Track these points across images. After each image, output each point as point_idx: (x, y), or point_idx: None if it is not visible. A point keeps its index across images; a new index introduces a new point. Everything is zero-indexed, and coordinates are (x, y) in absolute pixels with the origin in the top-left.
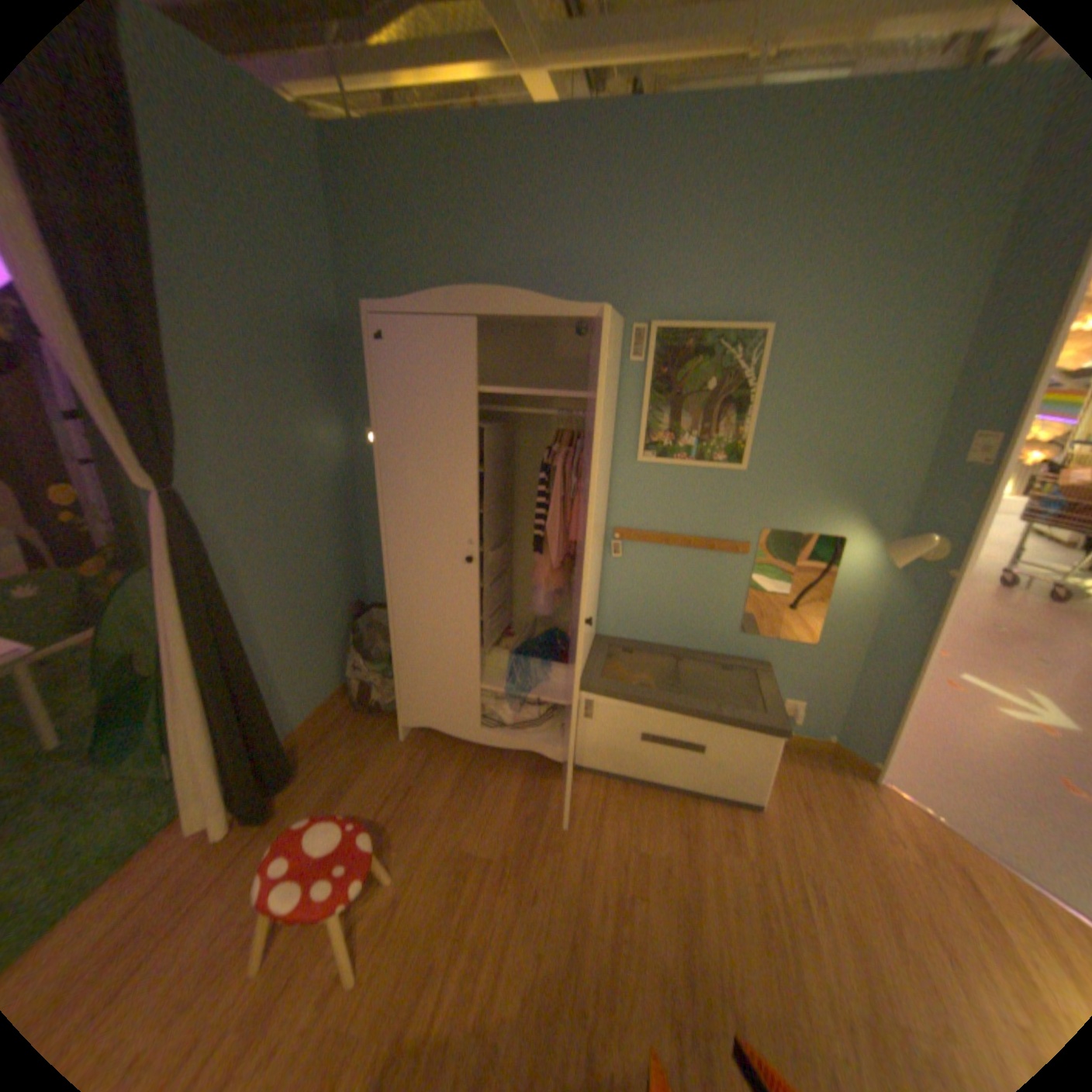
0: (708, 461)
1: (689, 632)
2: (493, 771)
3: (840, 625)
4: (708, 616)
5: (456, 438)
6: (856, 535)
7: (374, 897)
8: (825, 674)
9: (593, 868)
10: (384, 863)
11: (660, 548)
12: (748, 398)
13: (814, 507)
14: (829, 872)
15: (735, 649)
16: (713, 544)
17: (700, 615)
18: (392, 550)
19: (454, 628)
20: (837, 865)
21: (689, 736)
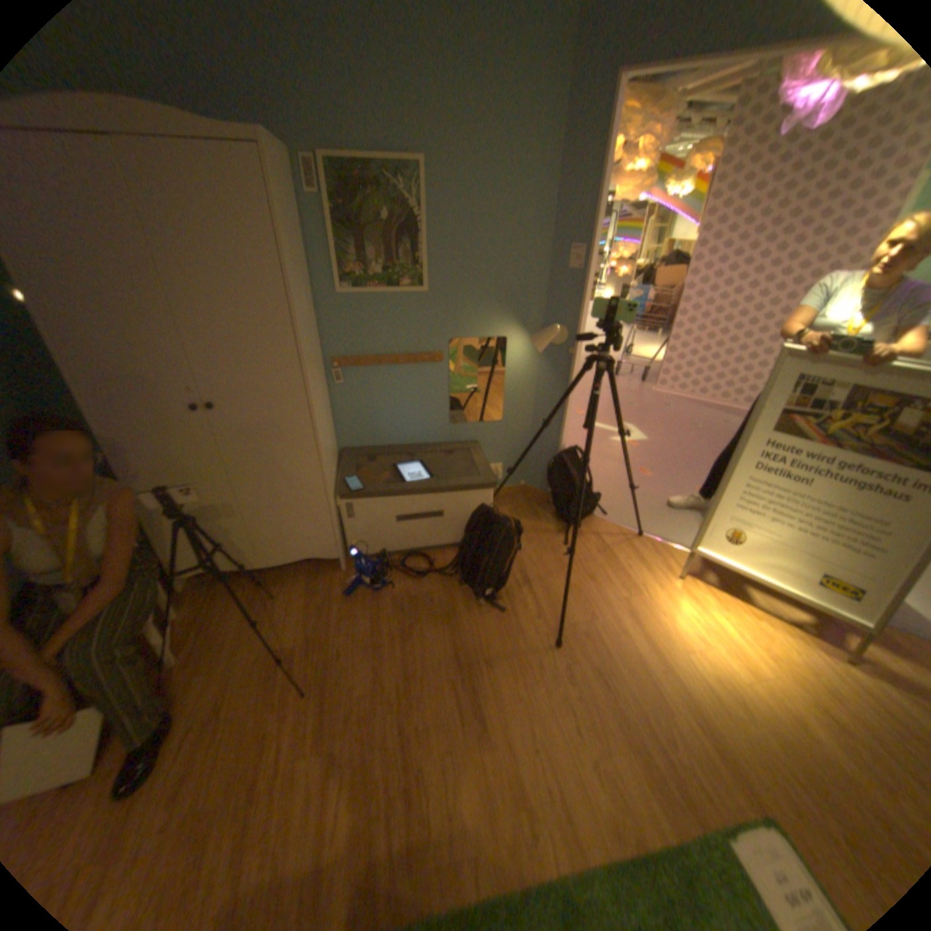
0: (396, 288)
1: (413, 434)
2: (278, 585)
3: (512, 403)
4: (424, 417)
5: (134, 283)
6: (511, 335)
7: (195, 713)
8: (509, 440)
9: (376, 619)
10: (196, 687)
11: (375, 370)
12: (416, 228)
13: (481, 317)
14: (527, 562)
15: (448, 438)
16: (415, 359)
17: (418, 418)
18: (99, 416)
19: (200, 476)
20: (531, 556)
21: (426, 507)
